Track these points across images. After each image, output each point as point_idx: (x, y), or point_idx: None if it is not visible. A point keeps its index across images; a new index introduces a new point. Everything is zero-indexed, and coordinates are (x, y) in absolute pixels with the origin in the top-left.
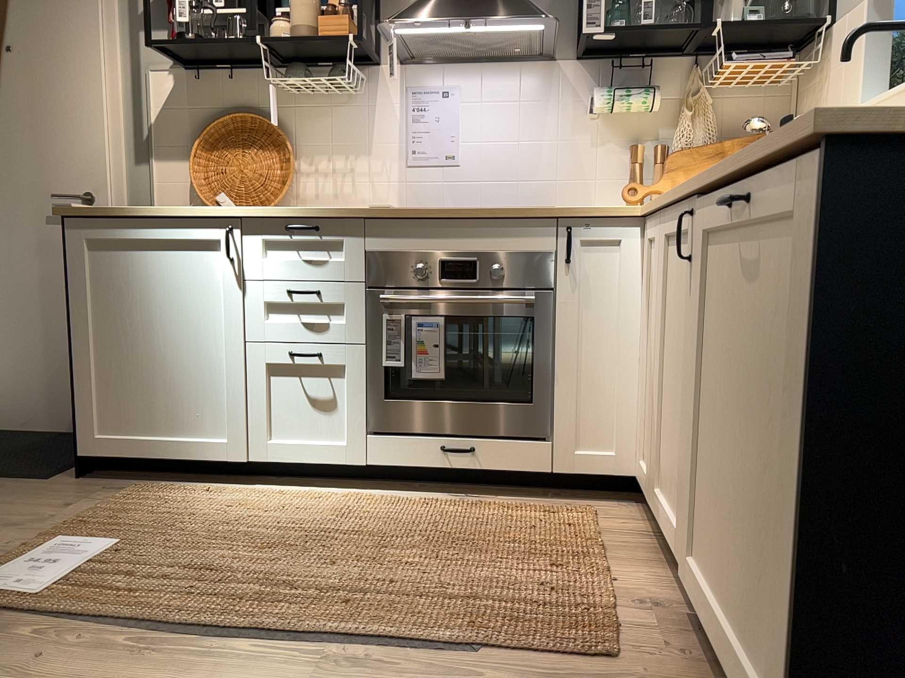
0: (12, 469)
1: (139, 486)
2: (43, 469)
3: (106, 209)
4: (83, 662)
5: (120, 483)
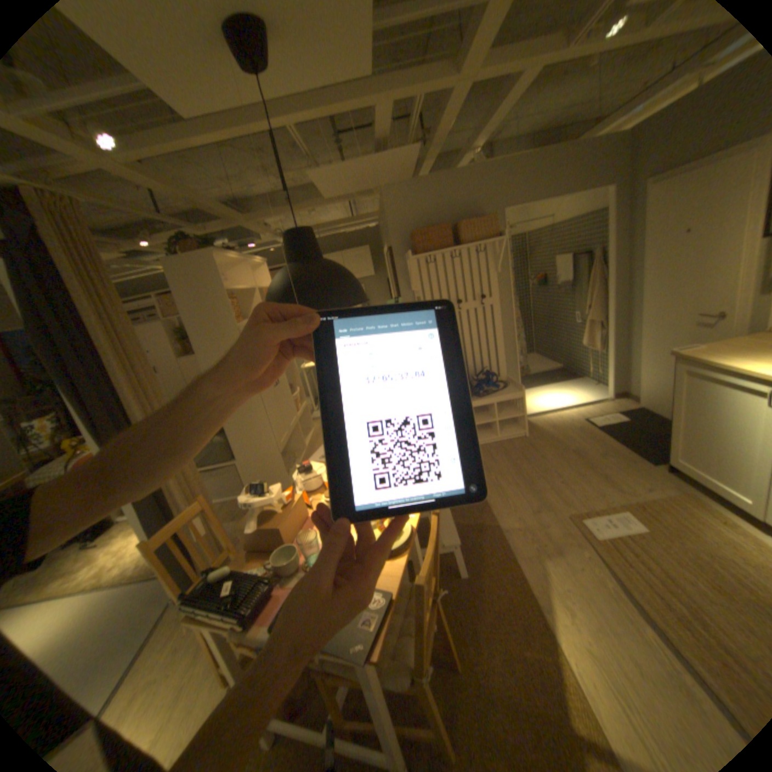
0: (647, 451)
1: (696, 494)
2: (660, 457)
3: (698, 357)
4: (596, 580)
5: (689, 486)
